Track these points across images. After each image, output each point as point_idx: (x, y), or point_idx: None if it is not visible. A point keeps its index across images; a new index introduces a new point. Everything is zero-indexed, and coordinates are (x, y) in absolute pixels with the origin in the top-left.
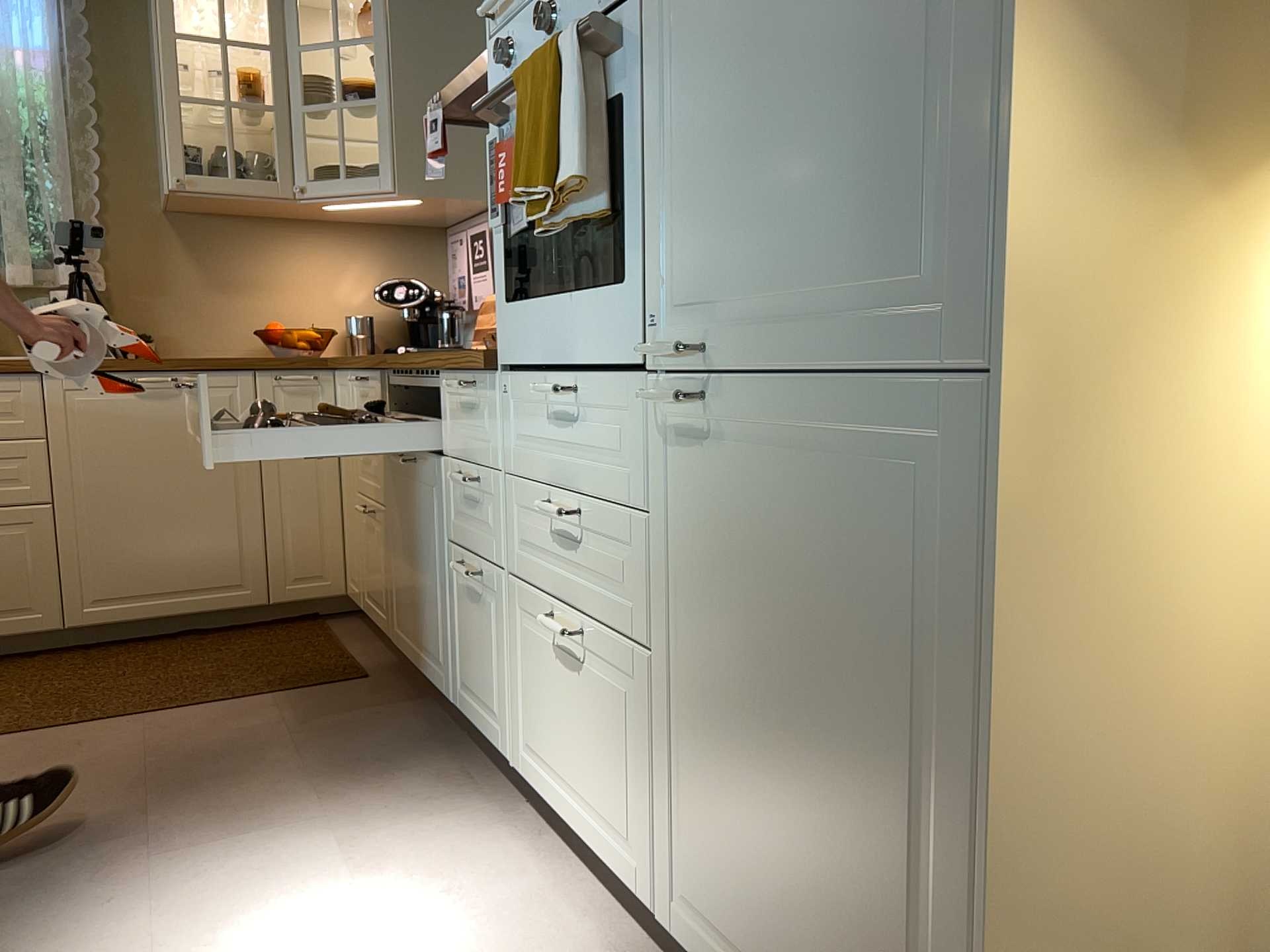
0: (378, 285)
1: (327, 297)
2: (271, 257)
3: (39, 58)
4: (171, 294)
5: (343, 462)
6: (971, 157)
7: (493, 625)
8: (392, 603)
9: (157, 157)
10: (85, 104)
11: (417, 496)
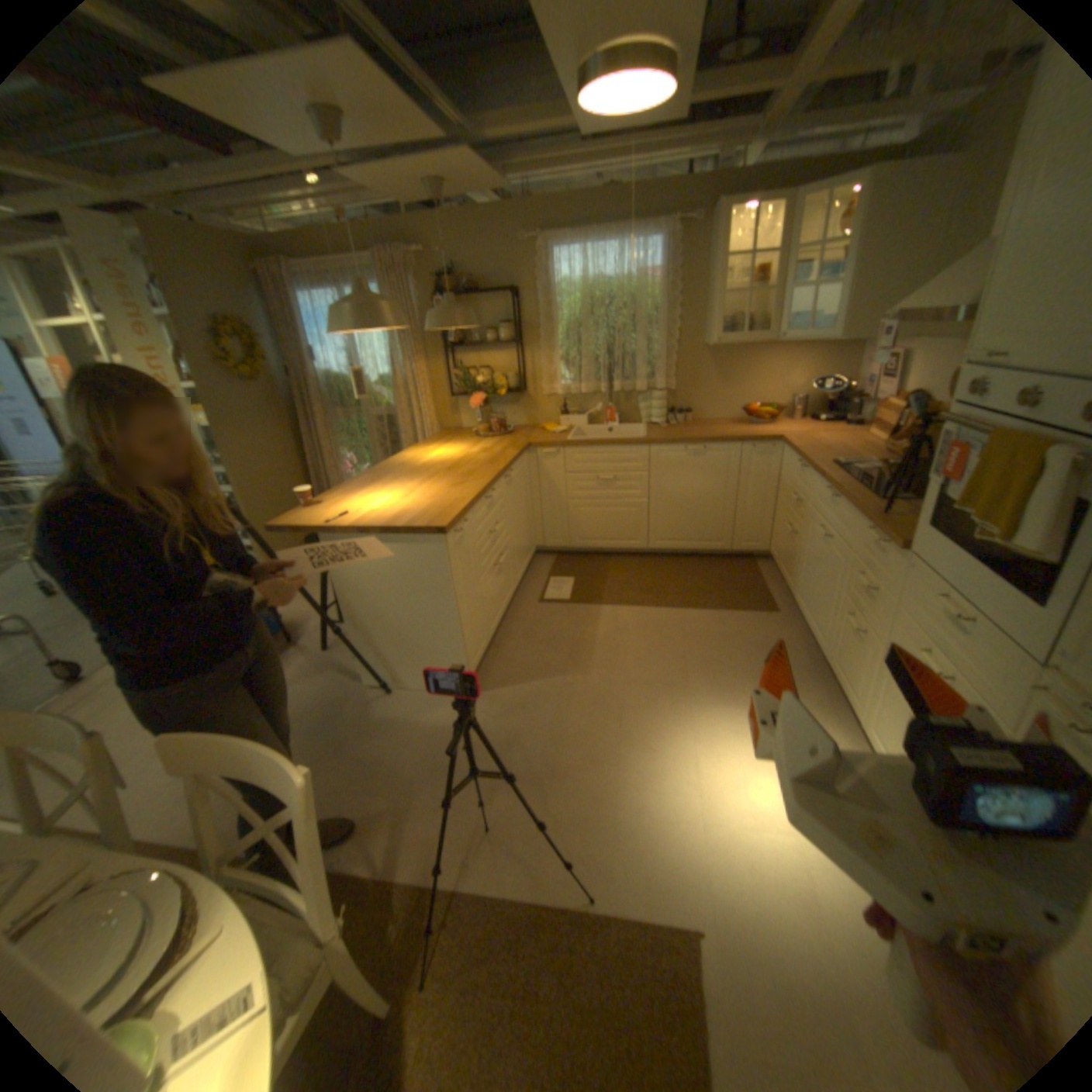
0: (814, 375)
1: (782, 383)
2: (754, 363)
3: (656, 272)
4: (702, 387)
5: (779, 492)
6: None
7: (865, 658)
8: (798, 584)
9: (704, 315)
10: (675, 294)
11: (827, 554)
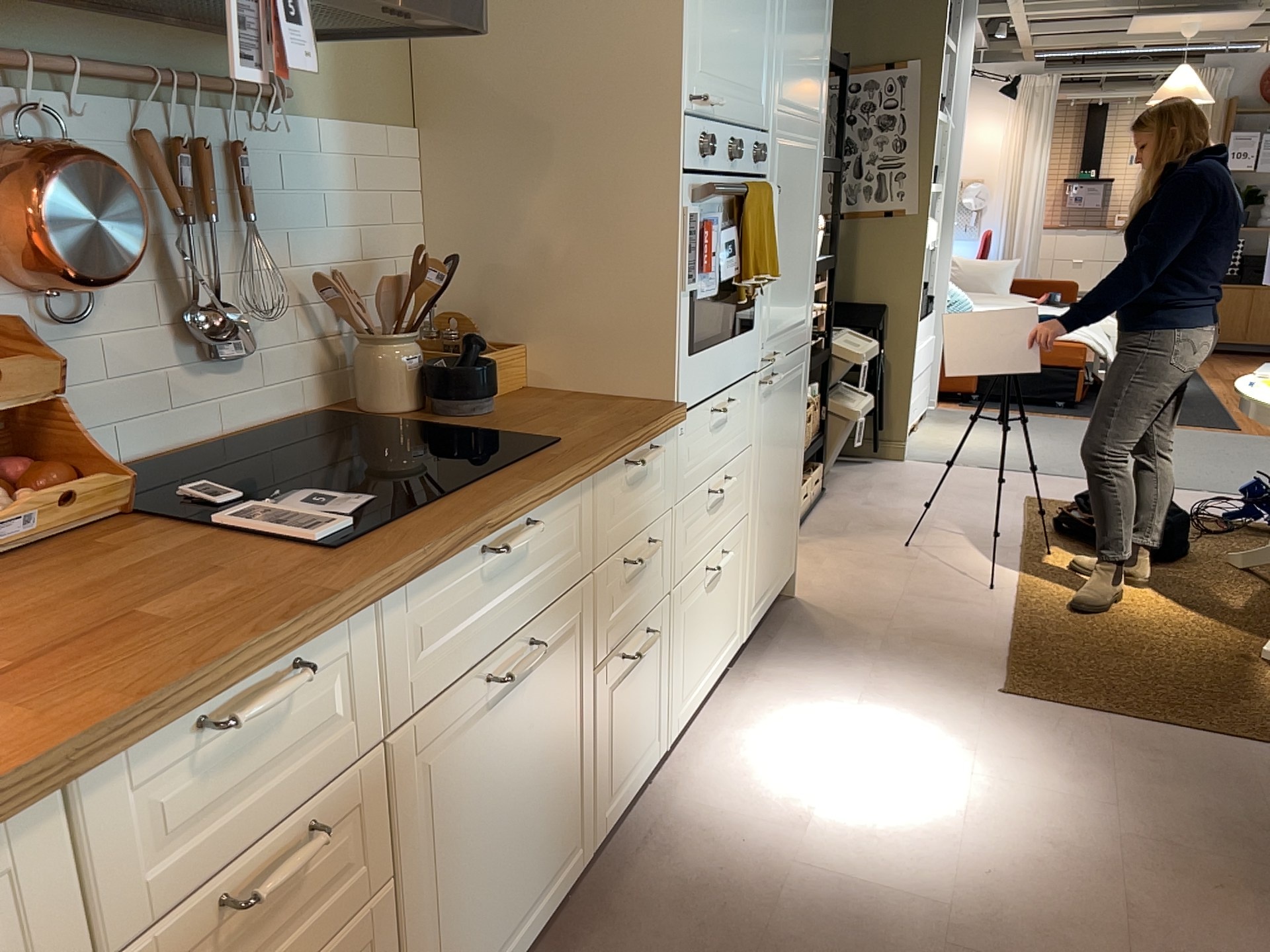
0: None
1: None
2: None
3: None
4: None
5: None
6: (810, 286)
7: (654, 660)
8: None
9: None
10: None
11: (526, 696)
